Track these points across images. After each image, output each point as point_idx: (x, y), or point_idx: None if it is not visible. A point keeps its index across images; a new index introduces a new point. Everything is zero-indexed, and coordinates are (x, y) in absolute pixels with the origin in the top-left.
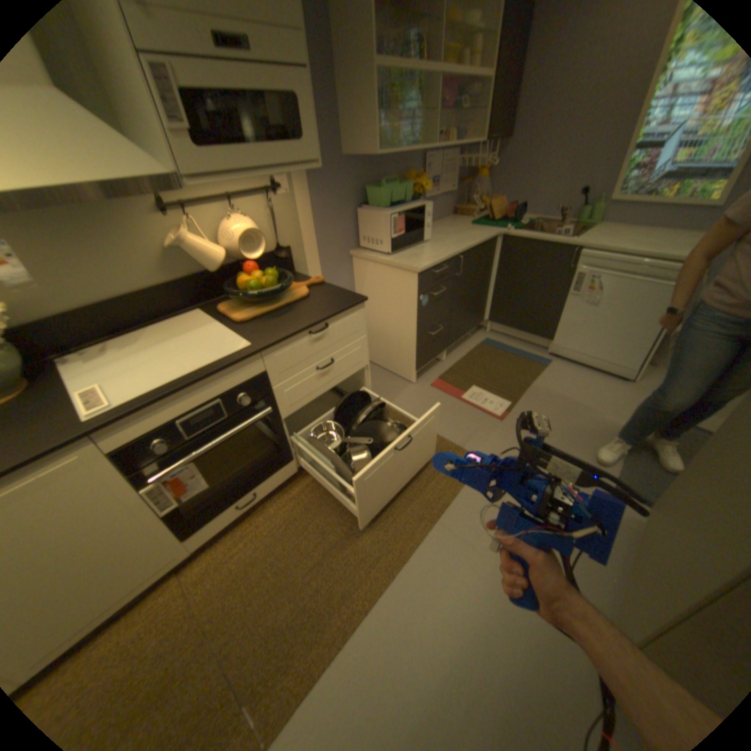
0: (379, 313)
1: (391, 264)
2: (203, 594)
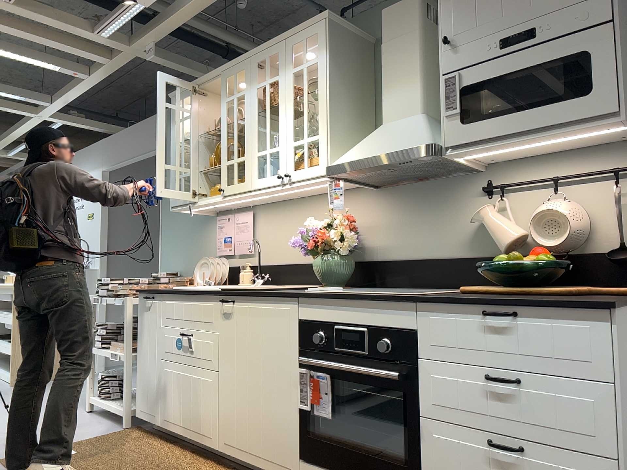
0: None
1: None
2: None
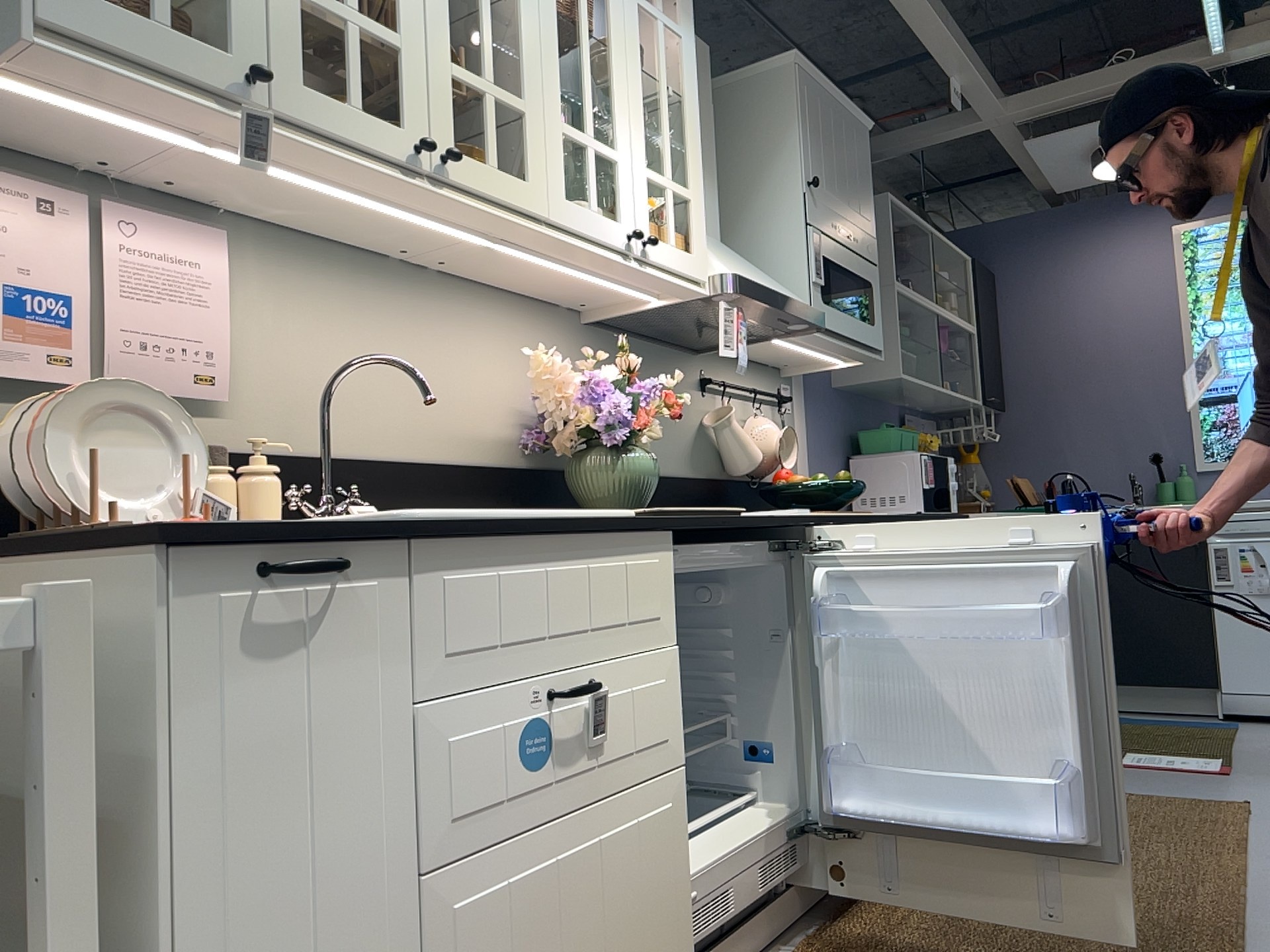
0: None
1: None
2: (904, 951)
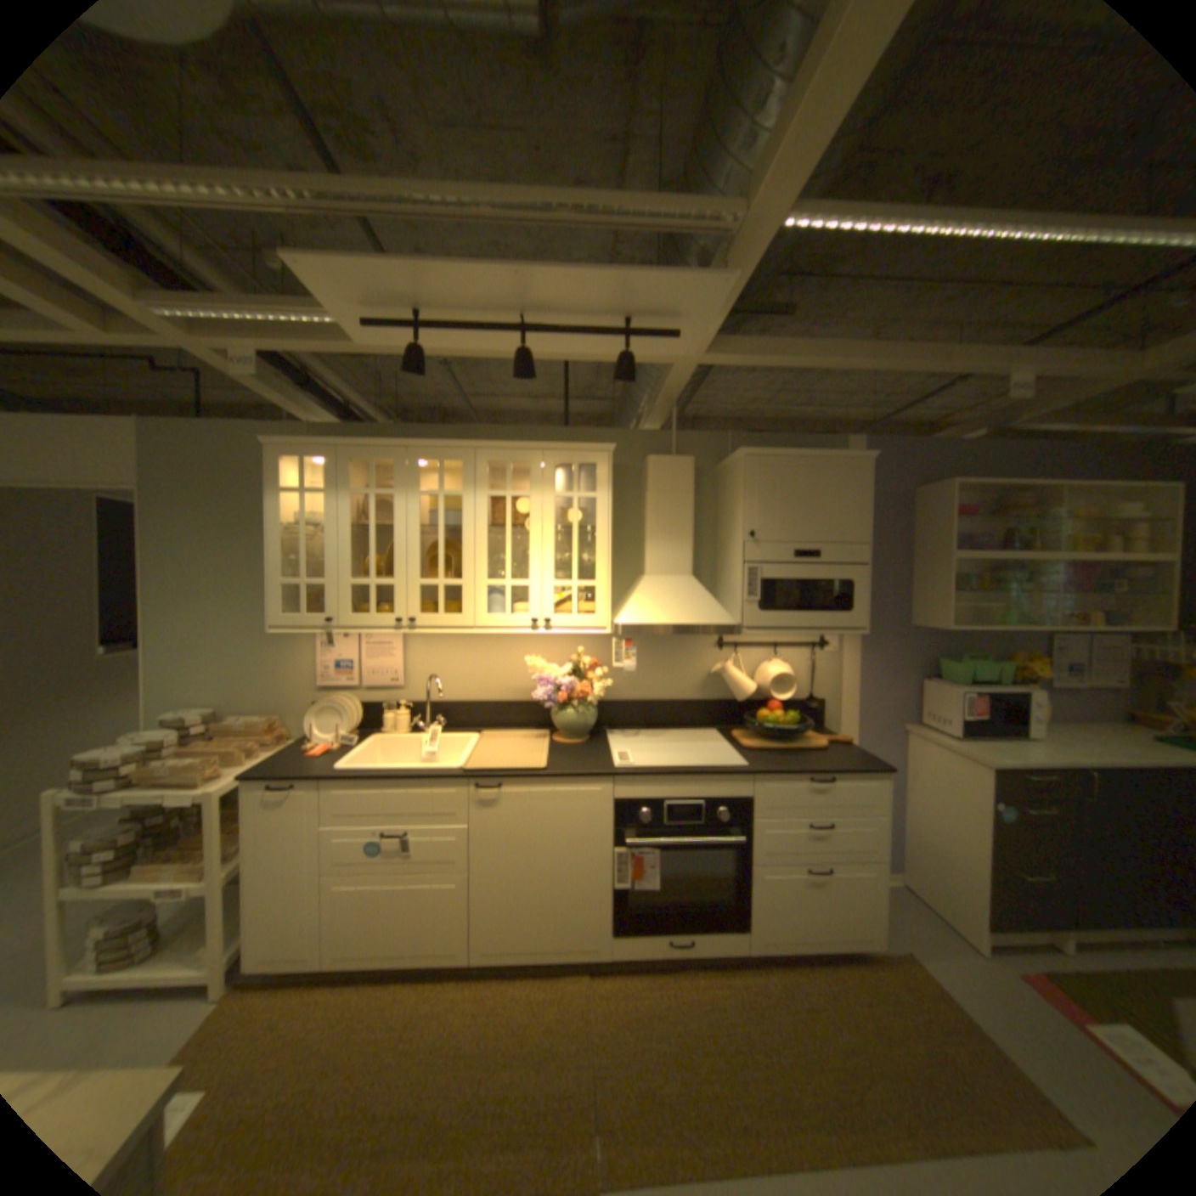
0: (939, 818)
1: (960, 752)
2: (607, 1015)
